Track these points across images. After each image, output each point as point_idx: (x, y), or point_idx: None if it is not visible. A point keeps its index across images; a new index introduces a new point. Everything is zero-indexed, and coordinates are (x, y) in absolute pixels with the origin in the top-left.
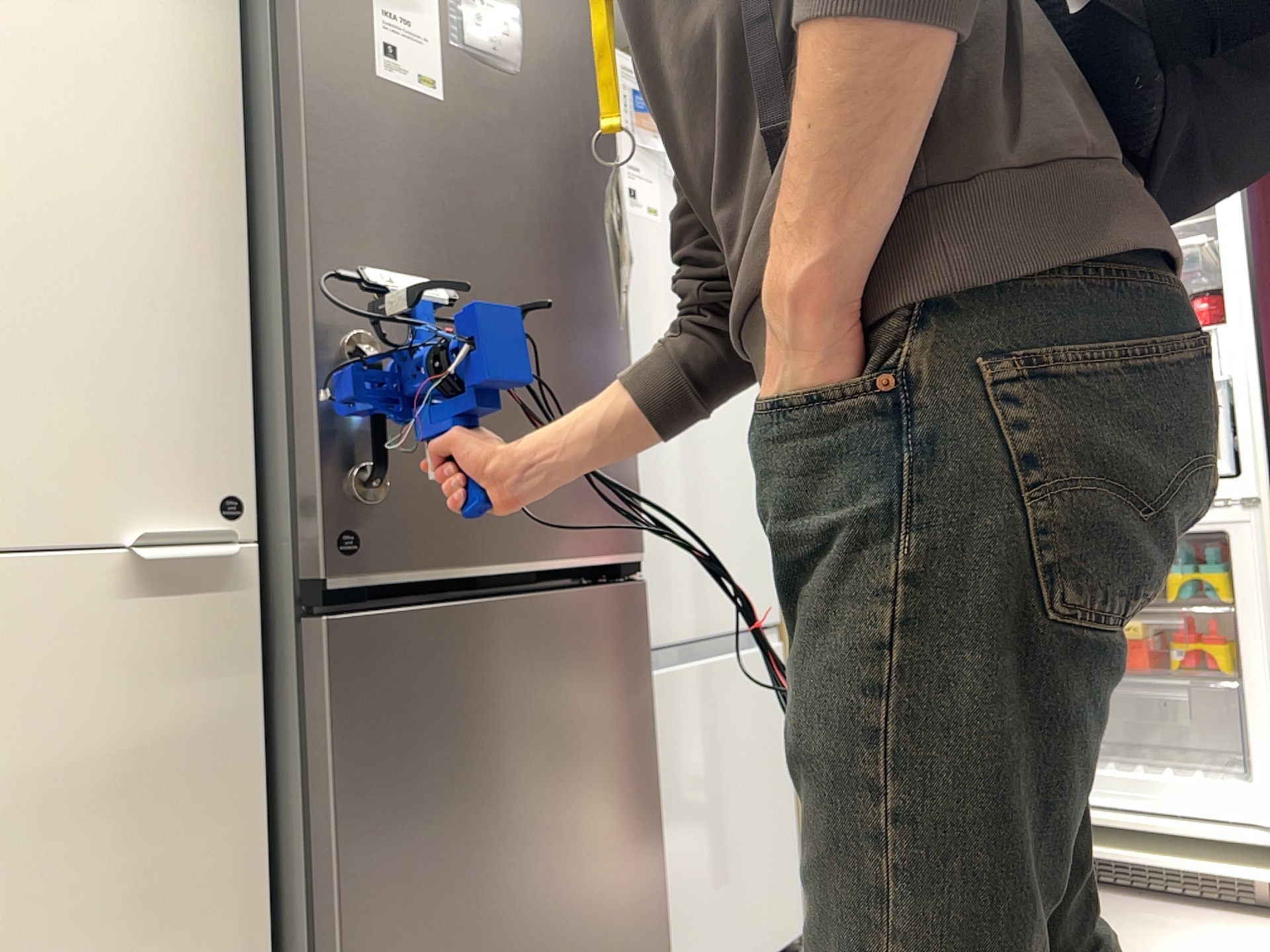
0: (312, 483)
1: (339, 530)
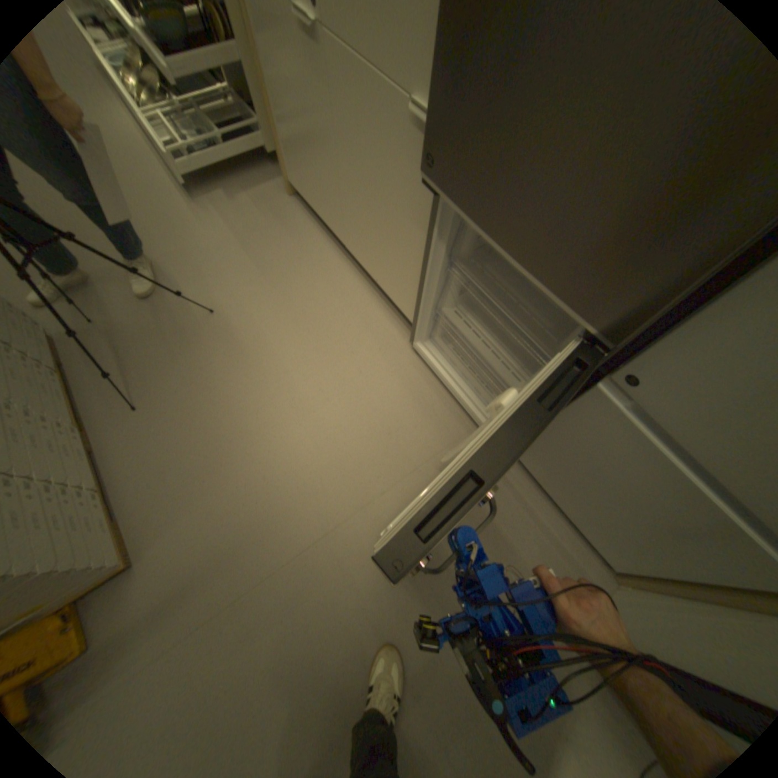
0: (428, 111)
1: (431, 149)
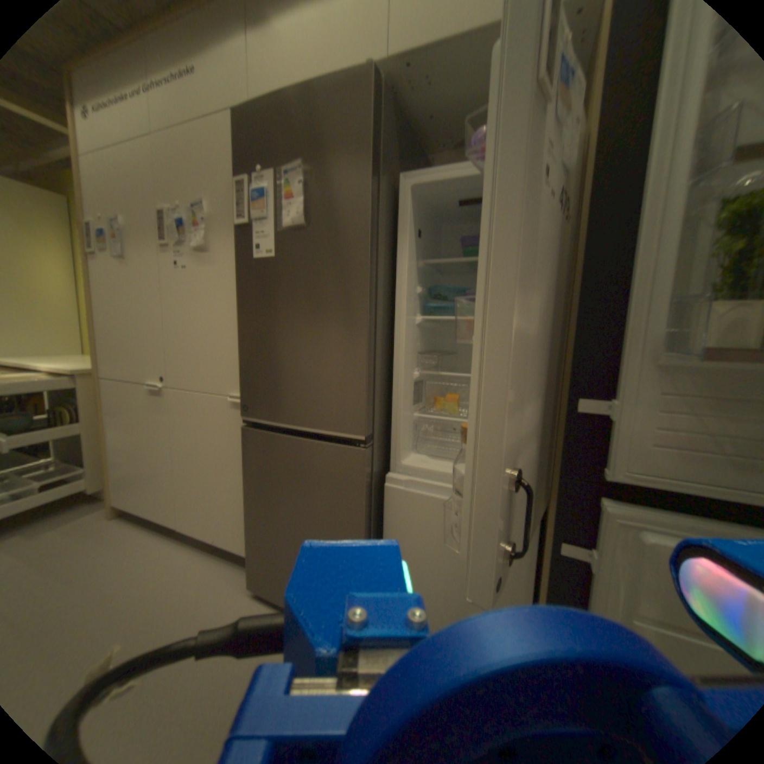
0: (241, 390)
1: (246, 404)
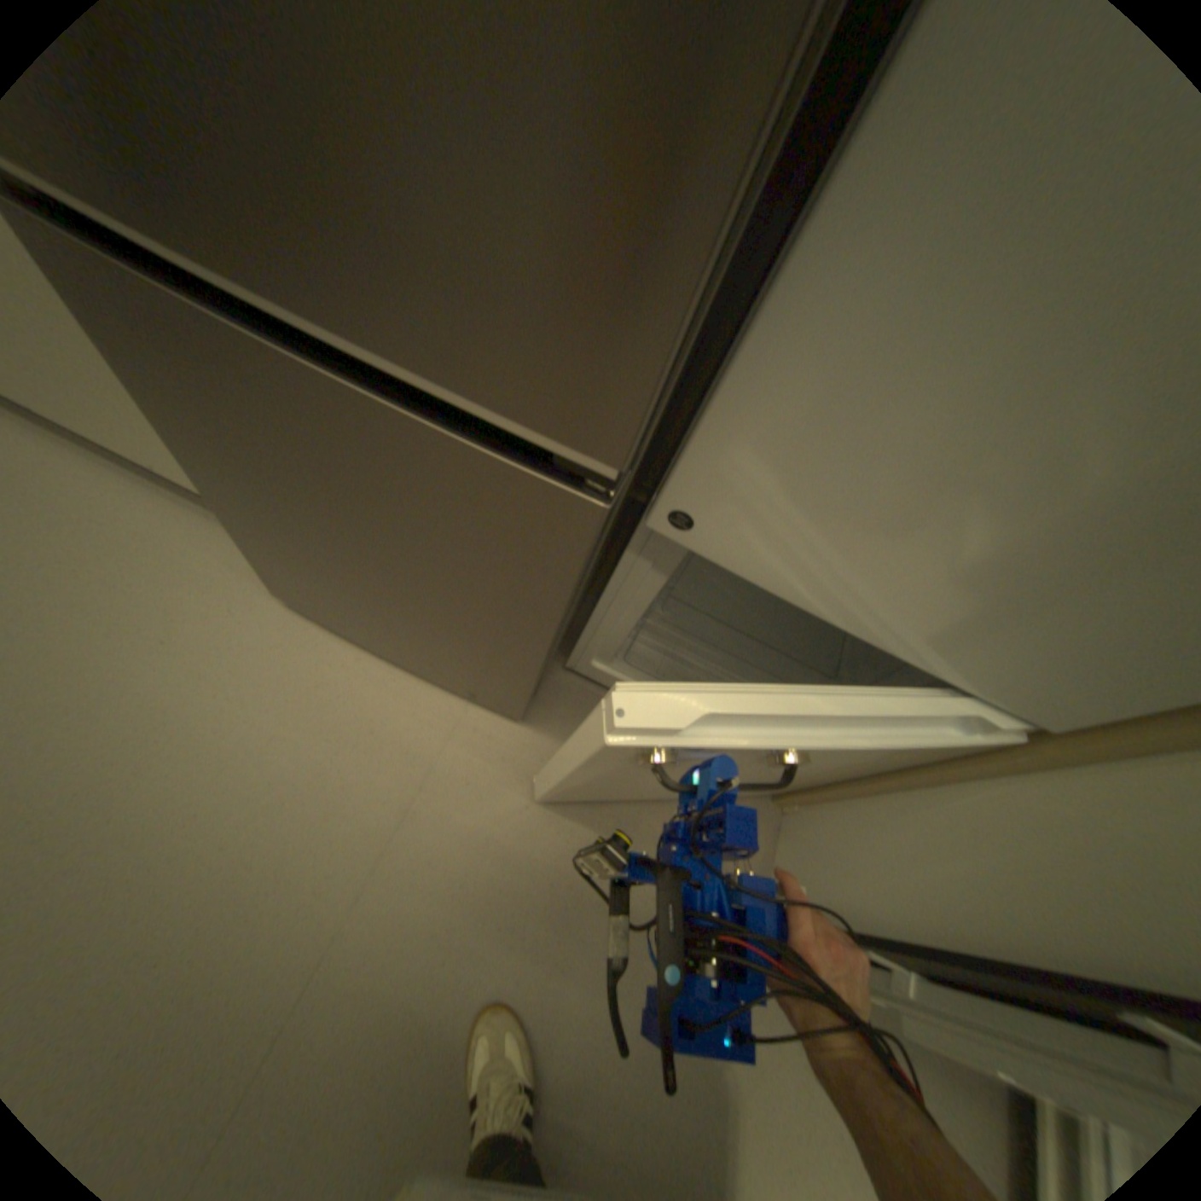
0: None
1: None
